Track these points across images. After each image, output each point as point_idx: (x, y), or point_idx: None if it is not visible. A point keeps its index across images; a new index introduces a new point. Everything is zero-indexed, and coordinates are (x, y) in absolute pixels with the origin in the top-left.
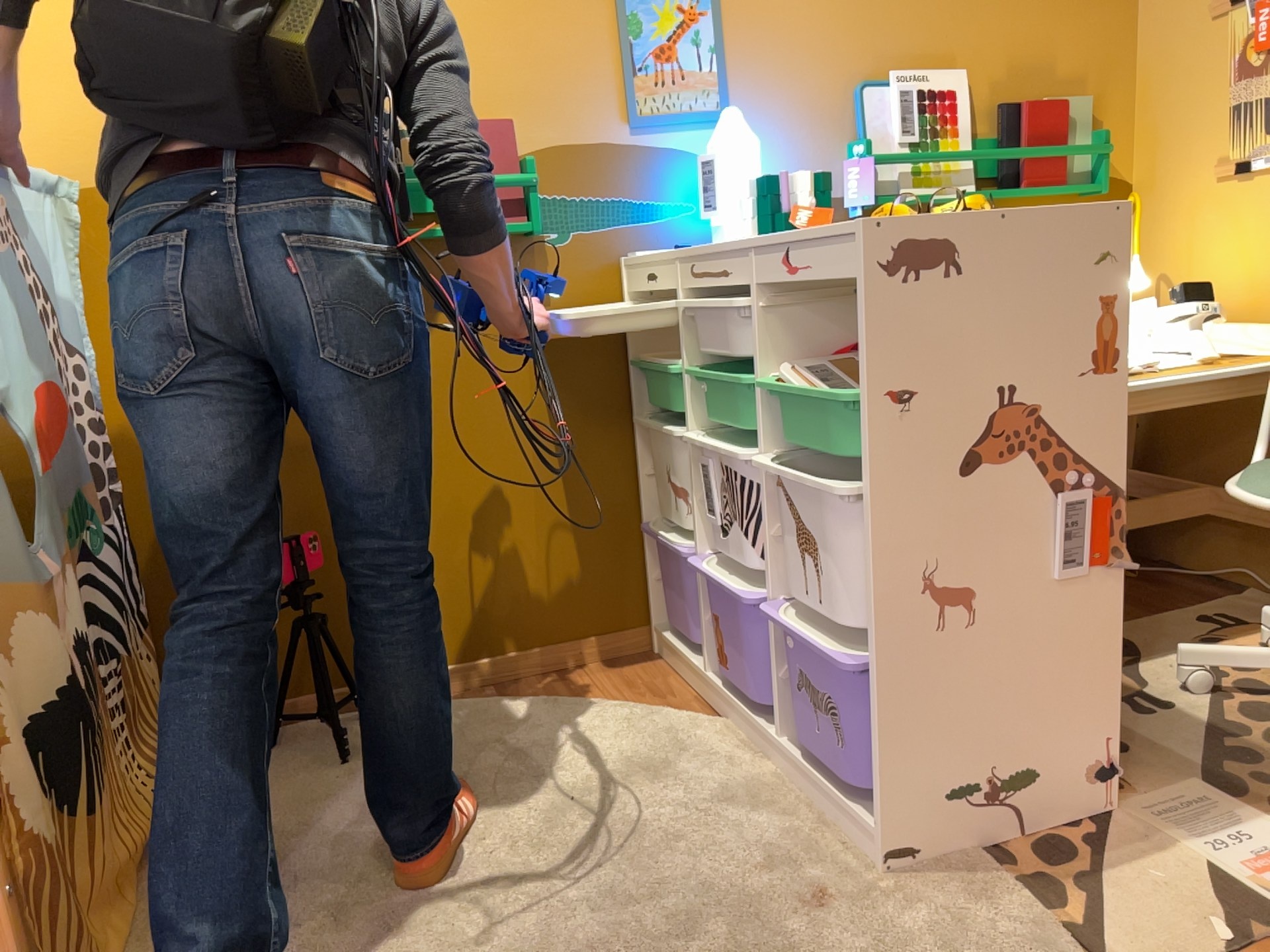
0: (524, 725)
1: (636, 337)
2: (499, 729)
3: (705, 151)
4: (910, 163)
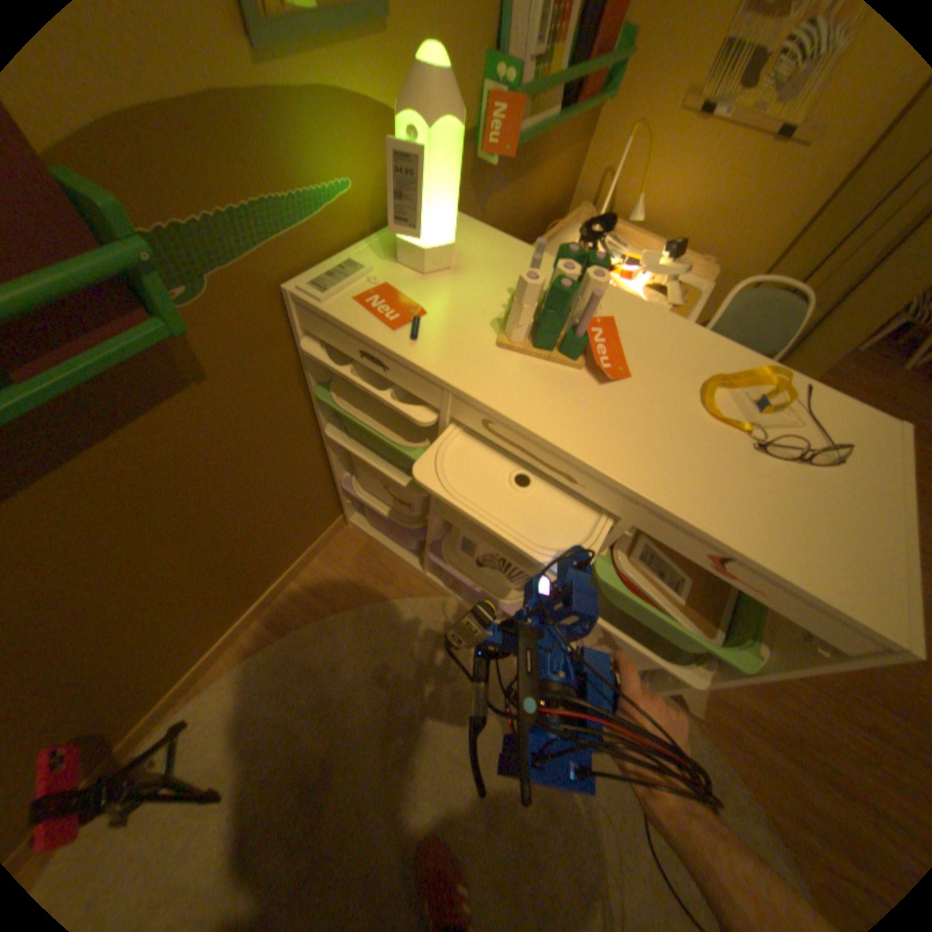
0: (329, 669)
1: (318, 366)
2: (315, 683)
3: (362, 81)
4: (536, 83)
